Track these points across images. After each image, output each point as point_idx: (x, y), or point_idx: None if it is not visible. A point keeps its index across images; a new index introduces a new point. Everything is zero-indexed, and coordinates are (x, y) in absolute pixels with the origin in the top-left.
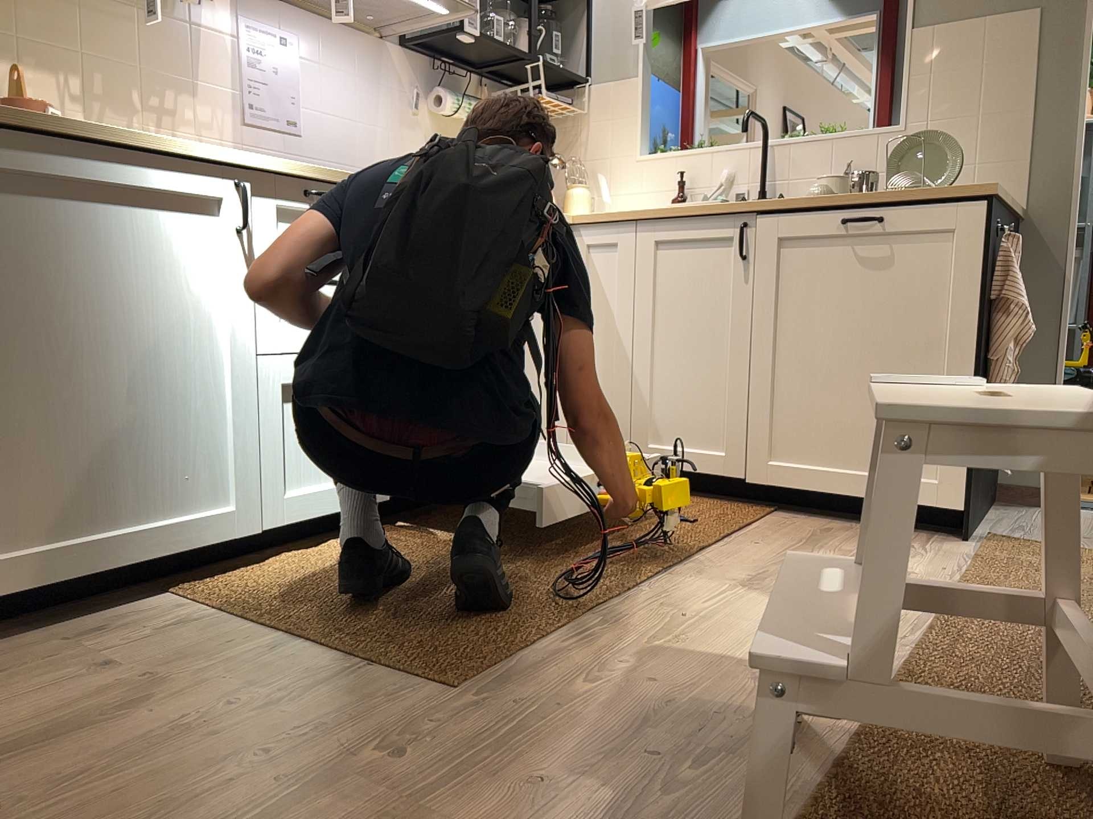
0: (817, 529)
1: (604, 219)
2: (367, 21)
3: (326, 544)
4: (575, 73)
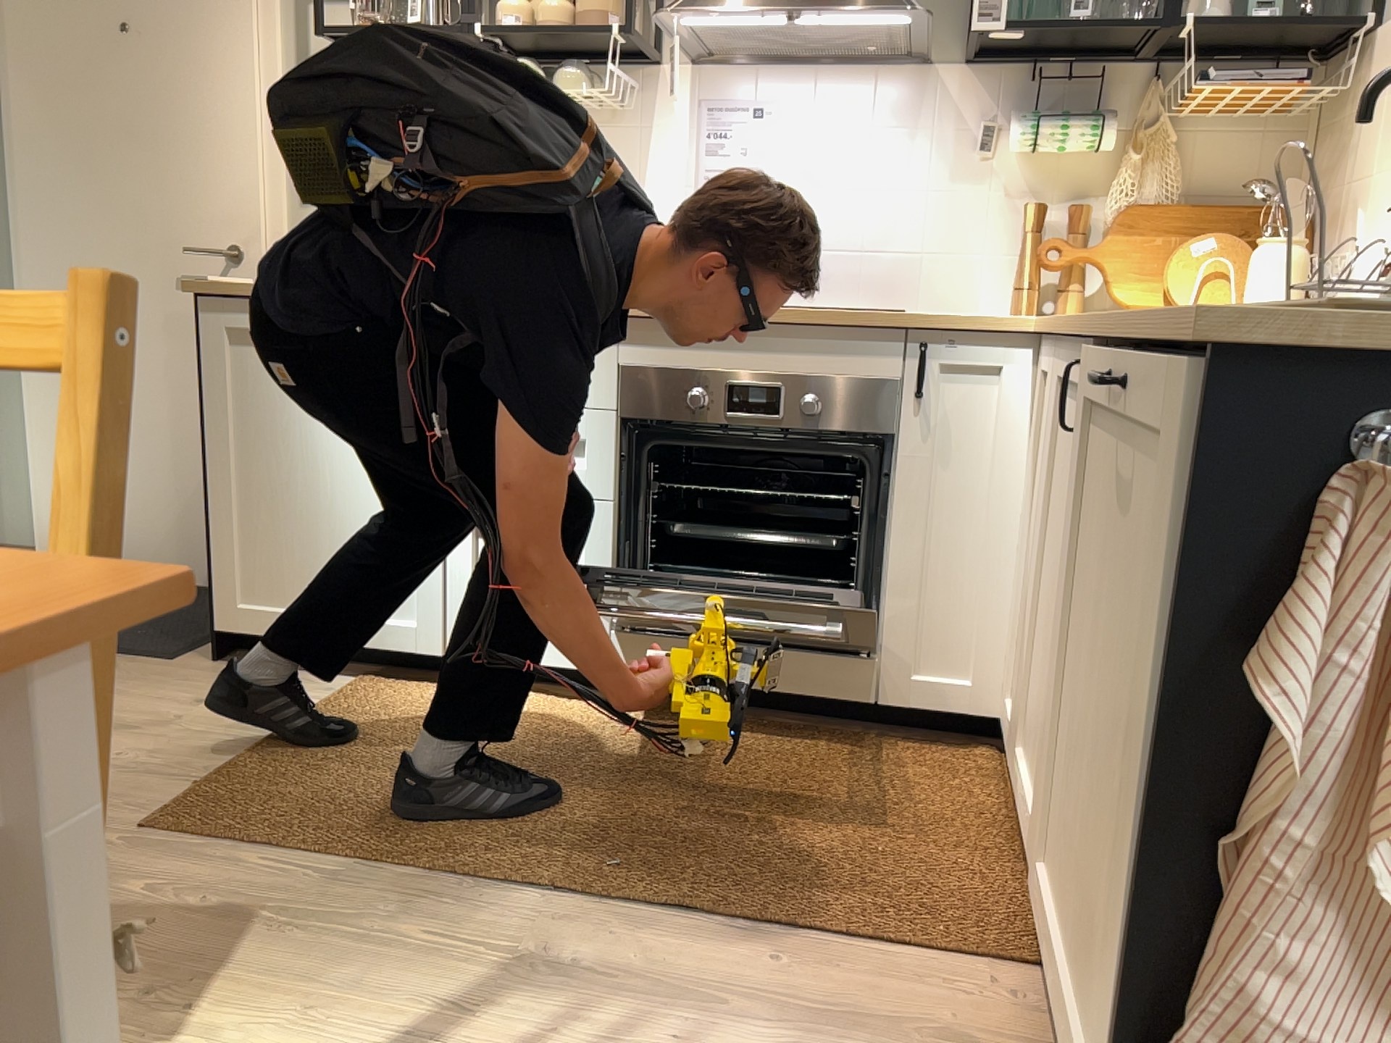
0: (955, 1036)
1: (1047, 334)
2: (871, 51)
3: (542, 696)
4: (1368, 8)
